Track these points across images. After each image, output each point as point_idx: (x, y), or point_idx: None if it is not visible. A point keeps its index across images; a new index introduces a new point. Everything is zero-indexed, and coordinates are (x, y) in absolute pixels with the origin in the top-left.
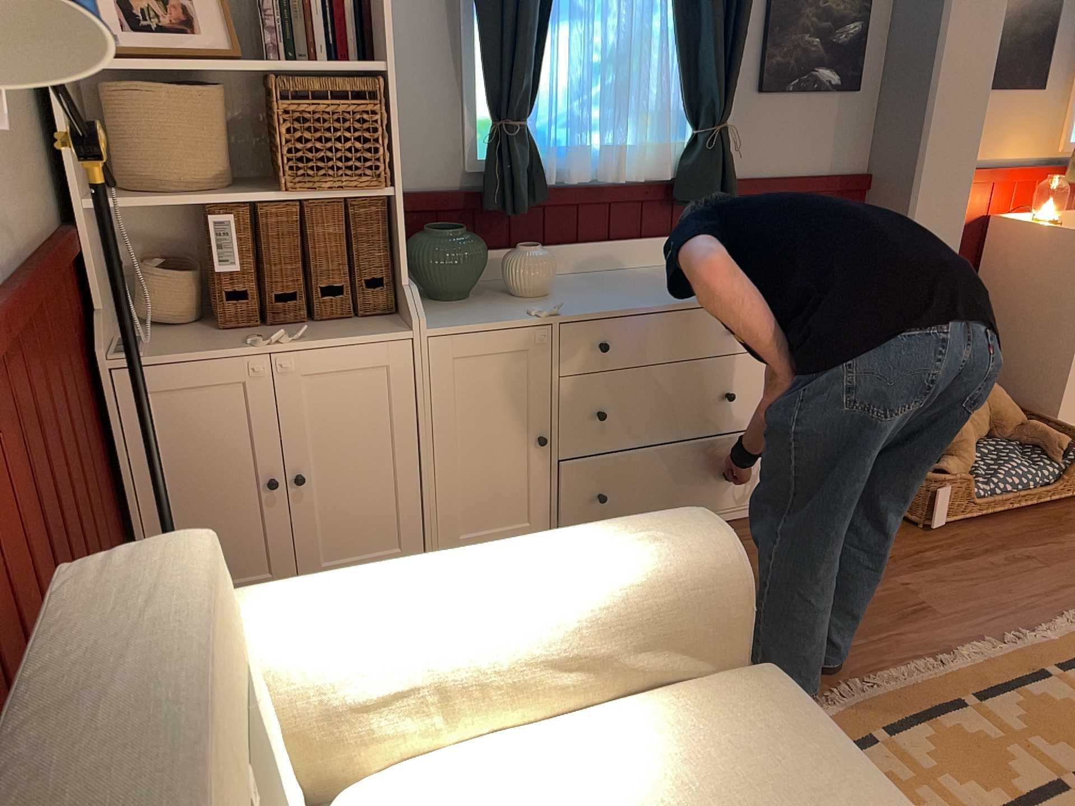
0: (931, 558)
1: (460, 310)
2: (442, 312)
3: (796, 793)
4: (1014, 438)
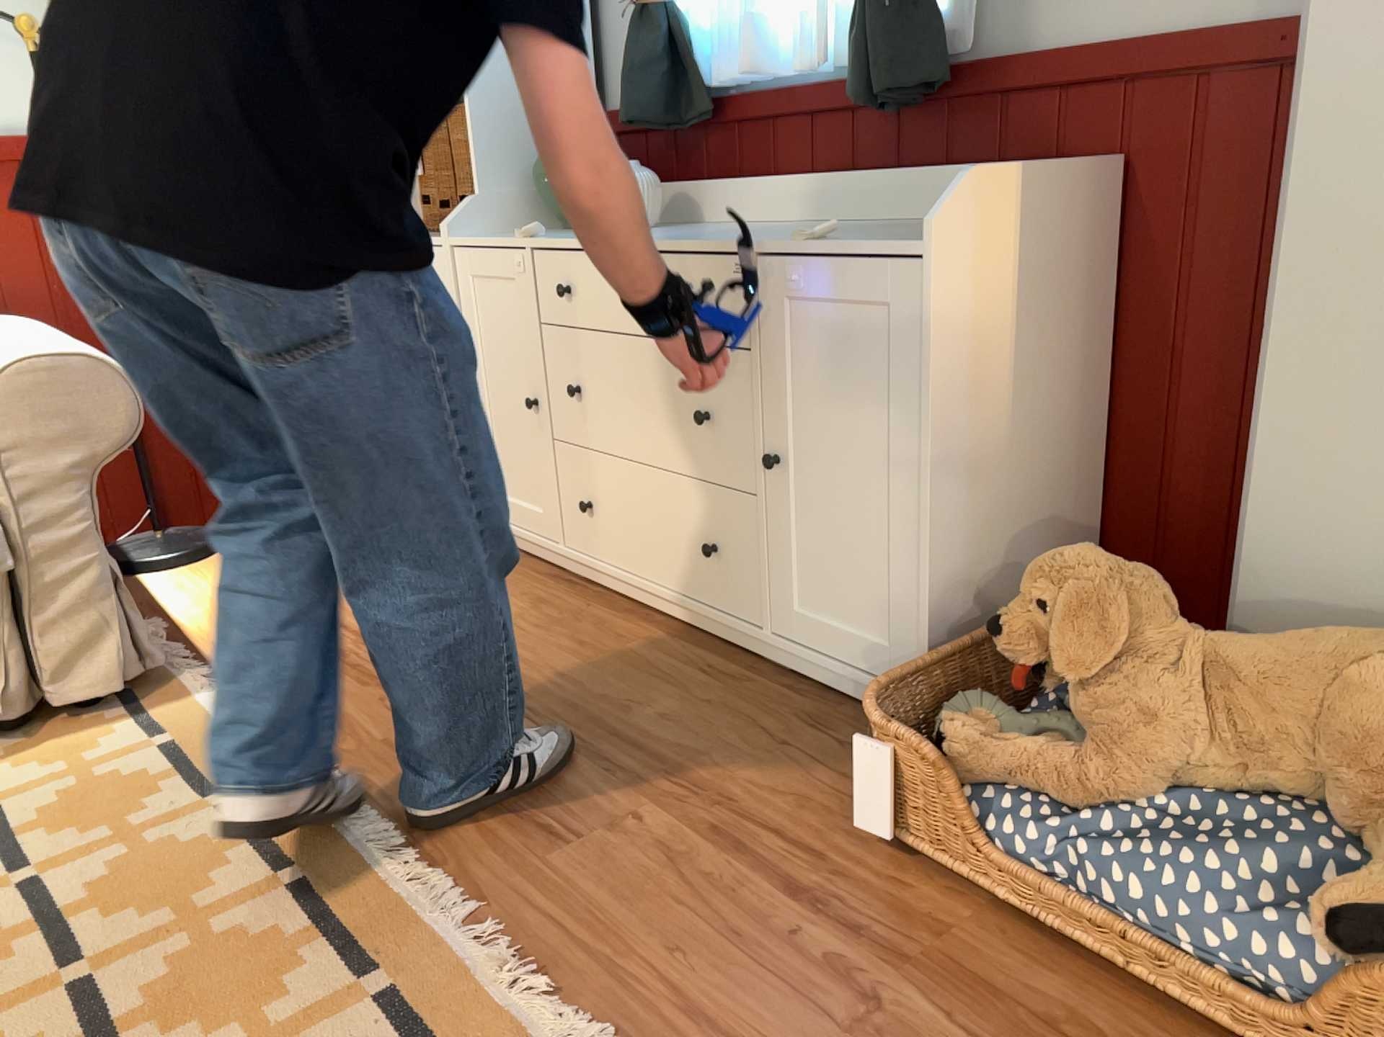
0: (764, 847)
1: (531, 234)
2: (519, 234)
3: None
4: (1371, 841)
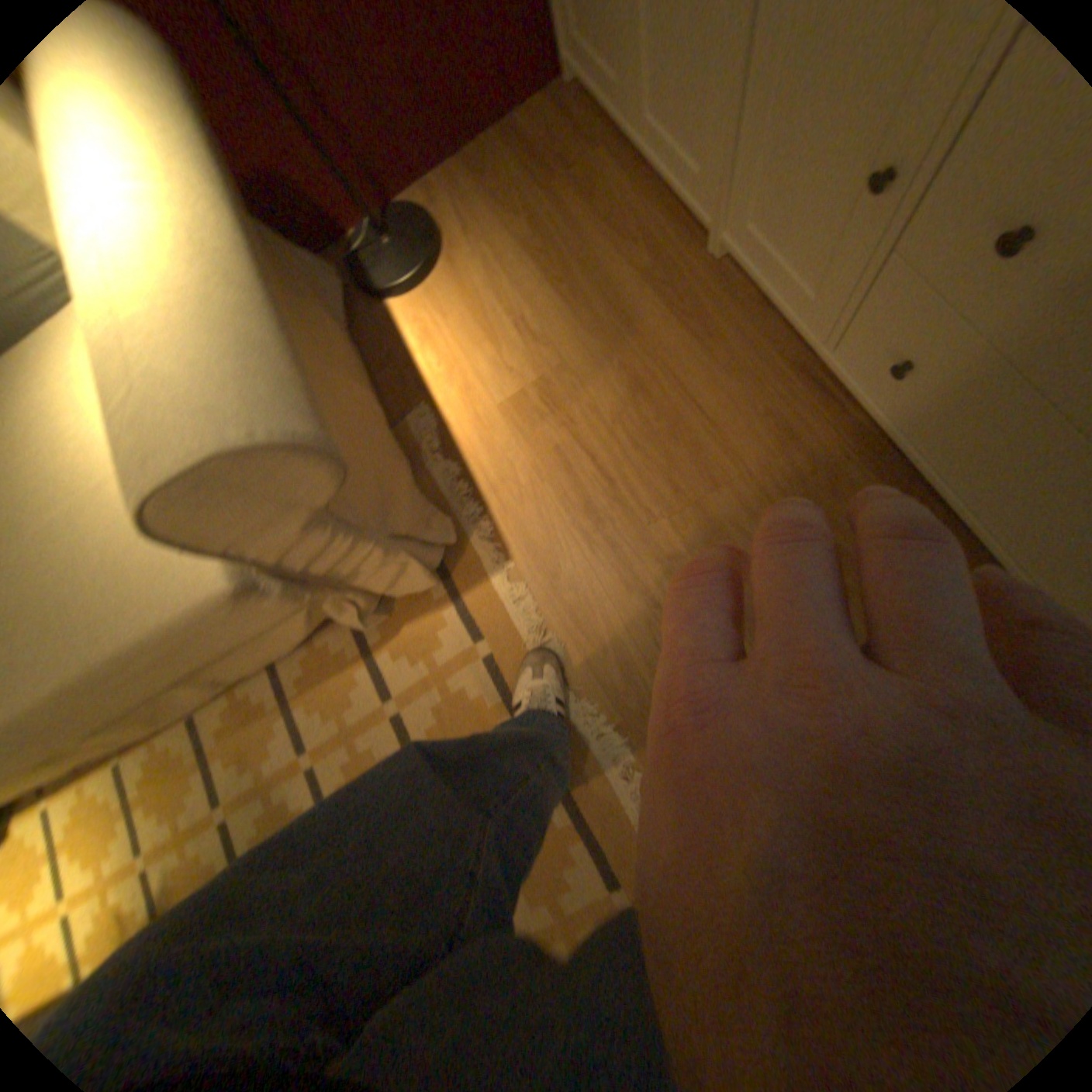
0: None
1: None
2: None
3: (76, 599)
4: None
